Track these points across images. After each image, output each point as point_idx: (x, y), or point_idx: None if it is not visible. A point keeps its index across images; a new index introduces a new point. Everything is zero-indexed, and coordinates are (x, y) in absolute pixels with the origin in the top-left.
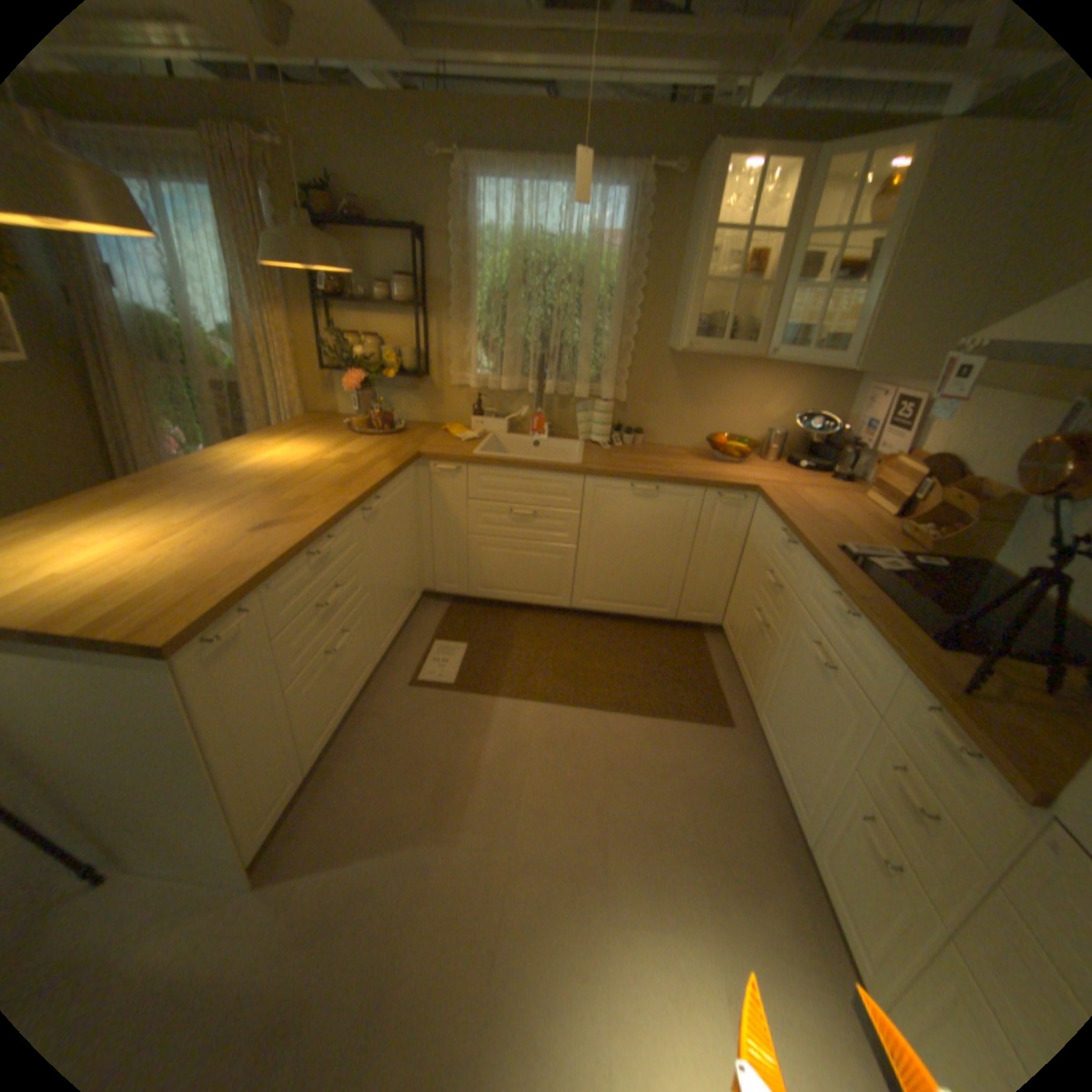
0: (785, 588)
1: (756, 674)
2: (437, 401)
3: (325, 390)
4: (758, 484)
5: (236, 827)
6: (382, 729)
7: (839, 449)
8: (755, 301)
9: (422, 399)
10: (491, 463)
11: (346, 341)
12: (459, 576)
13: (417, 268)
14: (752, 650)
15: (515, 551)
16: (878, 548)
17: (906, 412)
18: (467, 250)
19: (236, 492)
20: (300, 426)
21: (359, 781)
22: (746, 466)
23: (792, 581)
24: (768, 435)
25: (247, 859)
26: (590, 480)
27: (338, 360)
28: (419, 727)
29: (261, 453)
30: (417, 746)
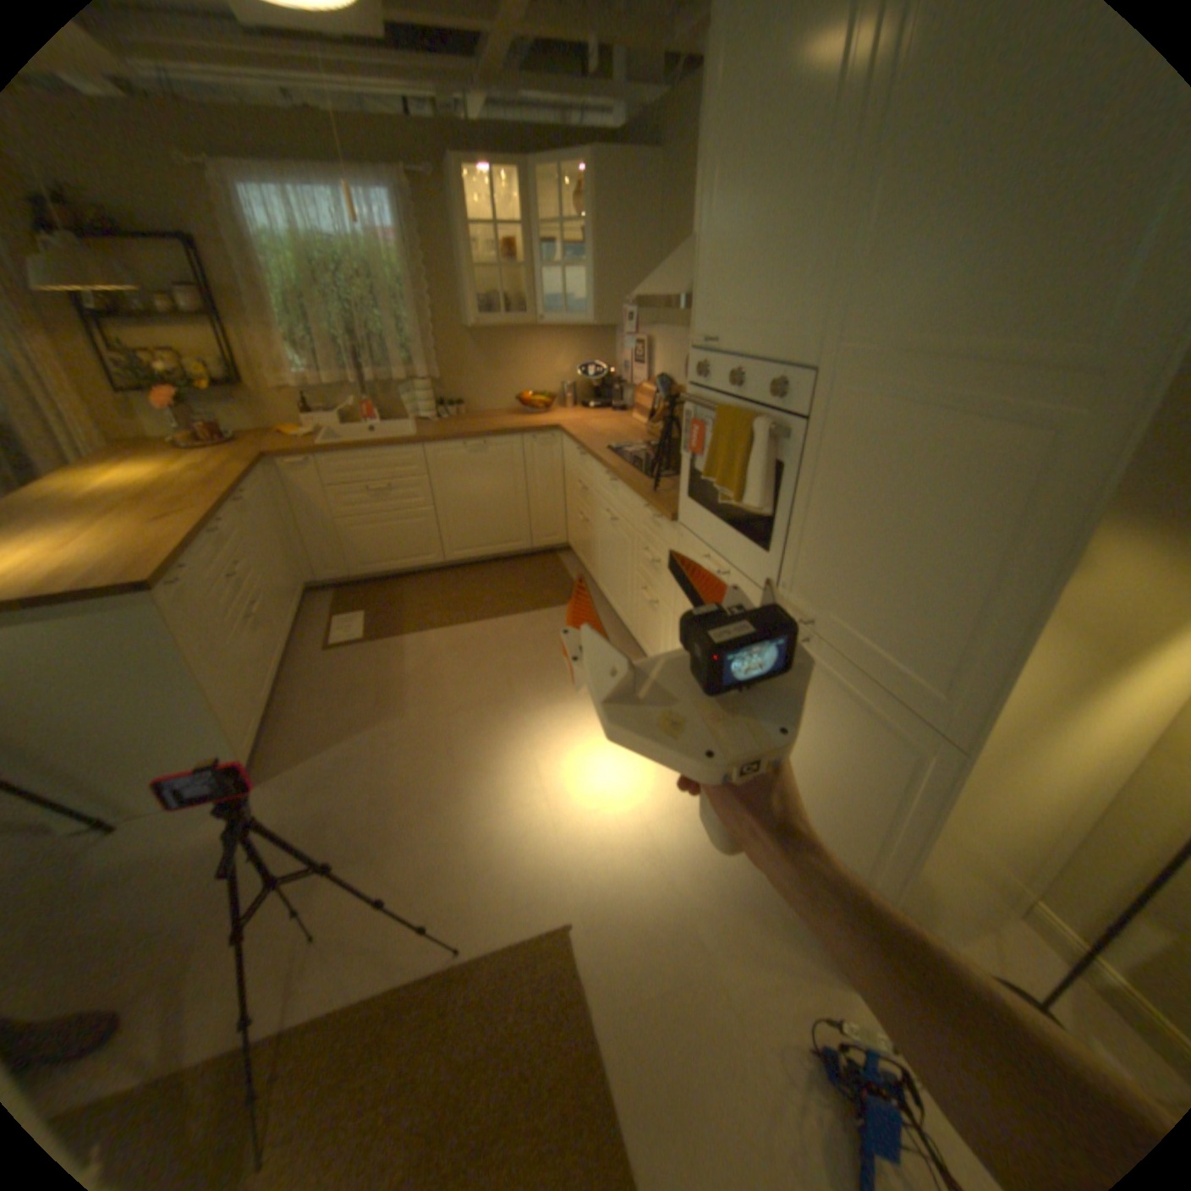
0: (588, 490)
1: (590, 559)
2: (259, 406)
3: (124, 415)
4: (558, 424)
5: (228, 733)
6: (312, 681)
7: (610, 389)
8: (520, 280)
9: (242, 407)
10: (336, 448)
11: (139, 359)
12: (336, 560)
13: (197, 276)
14: (584, 546)
15: (382, 524)
16: (628, 444)
17: (639, 352)
18: (247, 255)
19: (104, 506)
20: (114, 454)
21: (308, 712)
22: (550, 415)
23: (589, 482)
24: (562, 388)
25: (243, 761)
26: (429, 447)
27: (135, 380)
28: (345, 670)
29: (96, 479)
30: (348, 680)
